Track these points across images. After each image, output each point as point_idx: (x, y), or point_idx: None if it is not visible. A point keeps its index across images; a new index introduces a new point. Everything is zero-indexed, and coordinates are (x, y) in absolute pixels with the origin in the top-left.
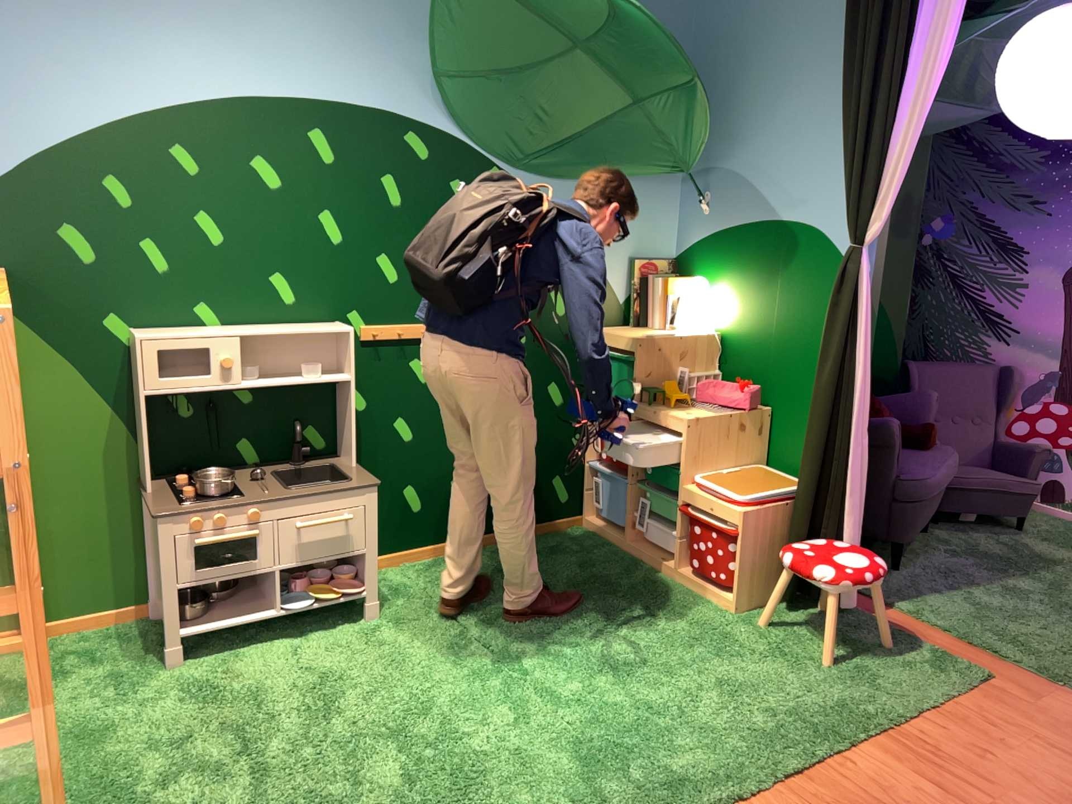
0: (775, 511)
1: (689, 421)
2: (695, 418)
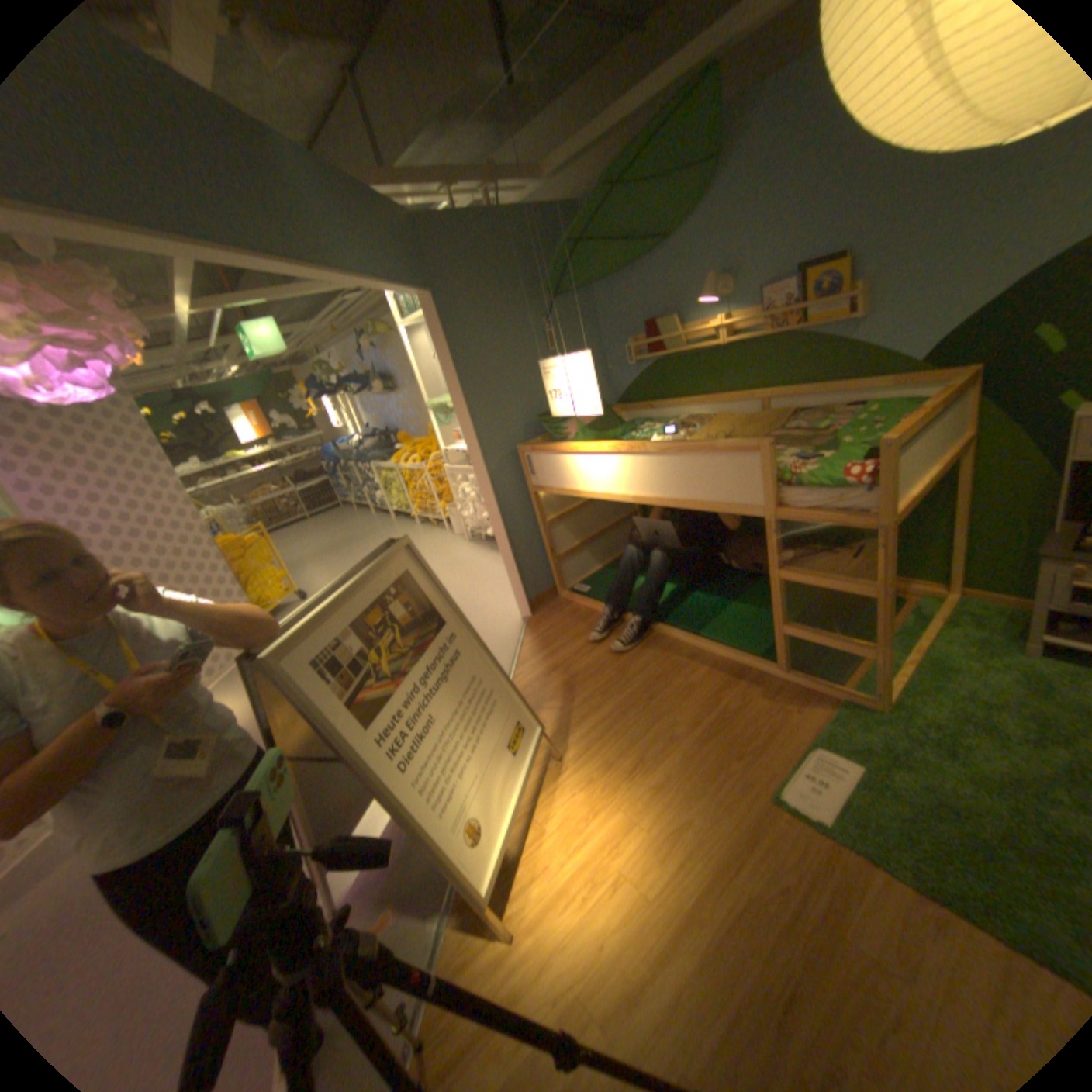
0: None
1: None
2: None
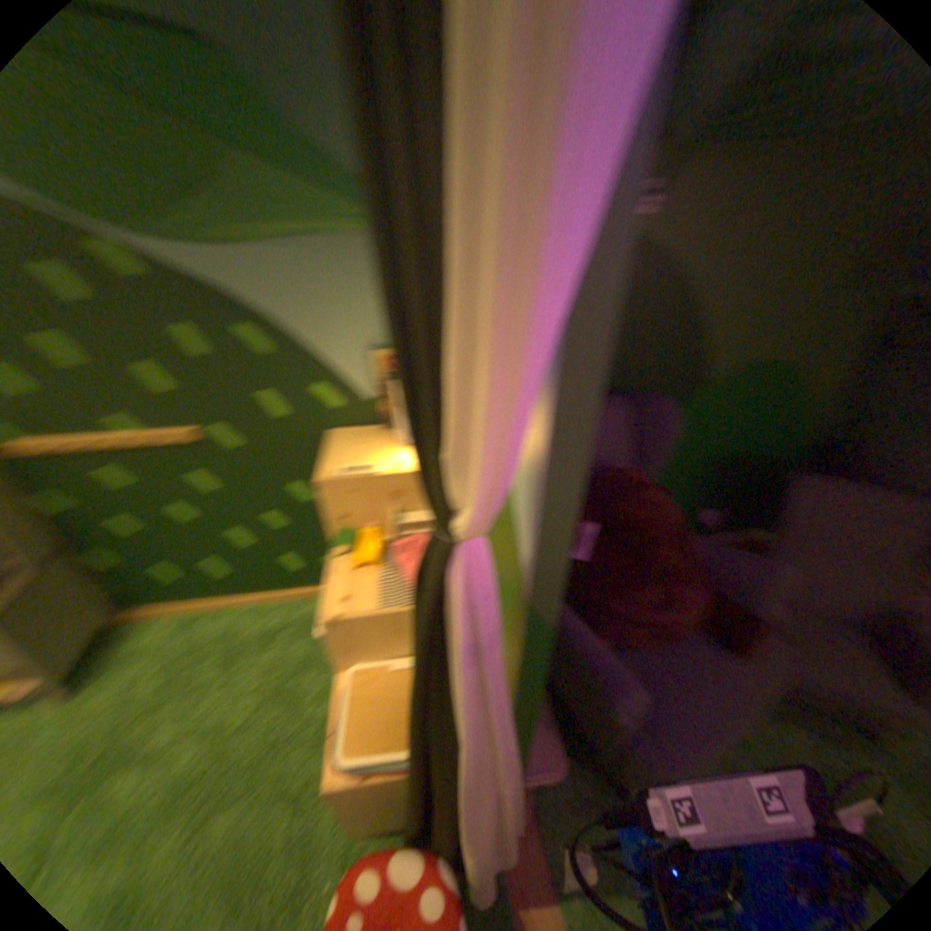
0: (400, 791)
1: (325, 628)
2: (339, 623)
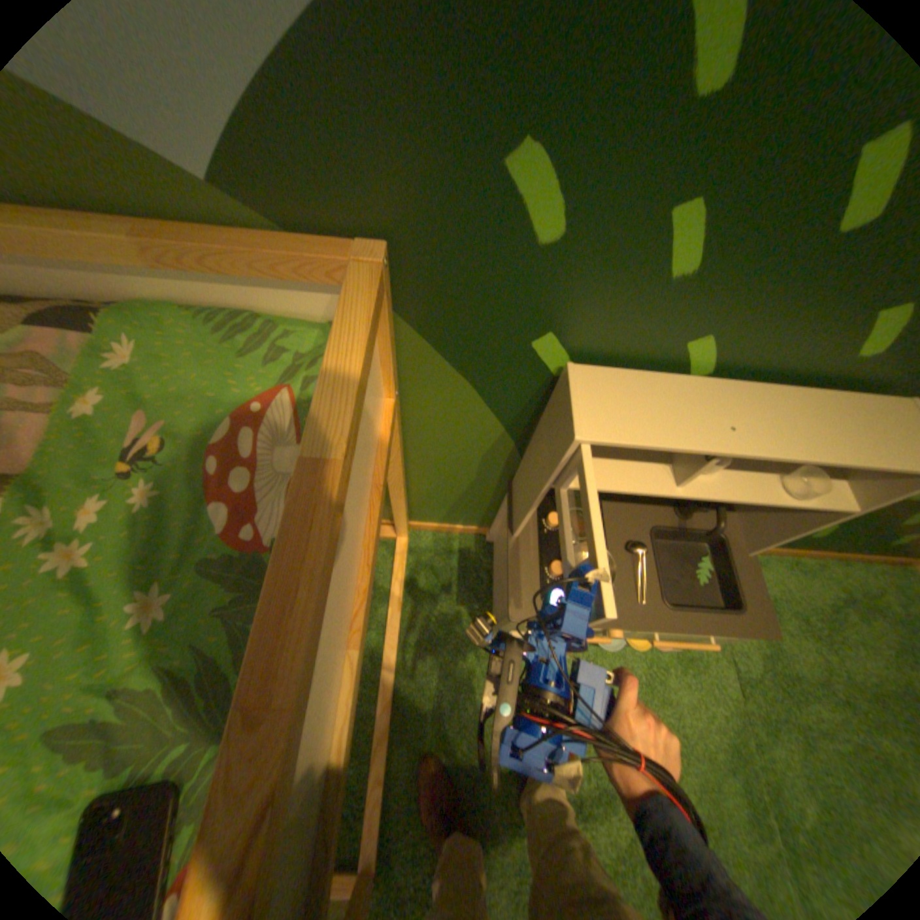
0: None
1: None
2: None
